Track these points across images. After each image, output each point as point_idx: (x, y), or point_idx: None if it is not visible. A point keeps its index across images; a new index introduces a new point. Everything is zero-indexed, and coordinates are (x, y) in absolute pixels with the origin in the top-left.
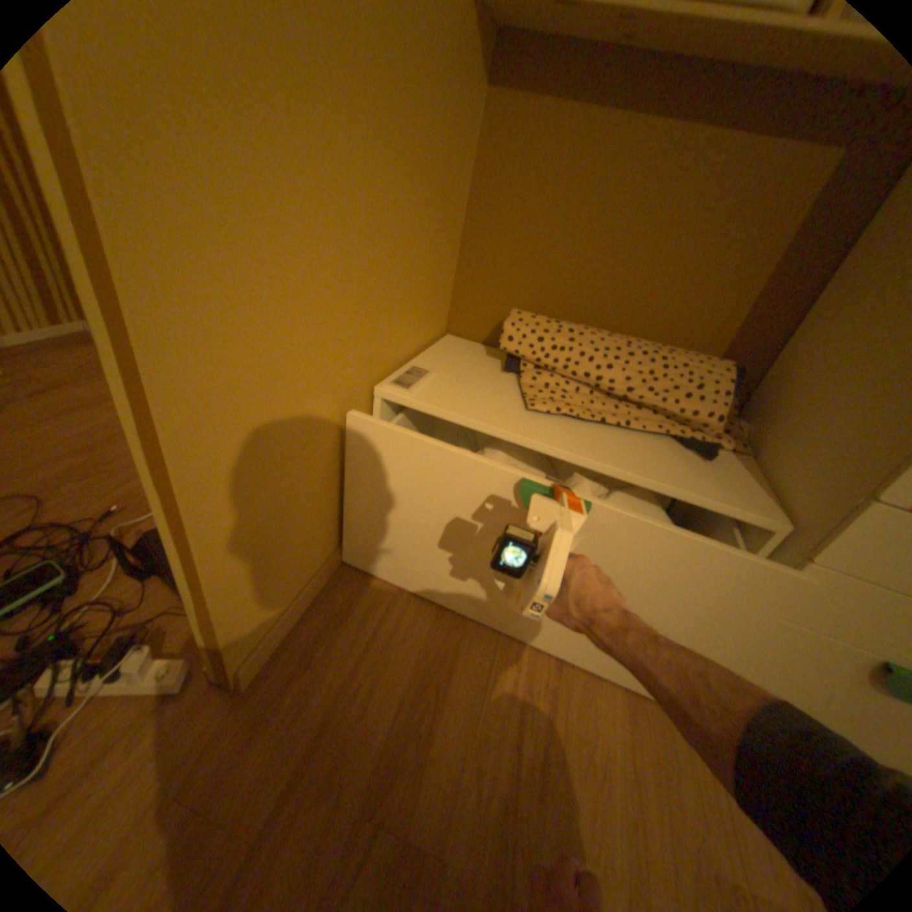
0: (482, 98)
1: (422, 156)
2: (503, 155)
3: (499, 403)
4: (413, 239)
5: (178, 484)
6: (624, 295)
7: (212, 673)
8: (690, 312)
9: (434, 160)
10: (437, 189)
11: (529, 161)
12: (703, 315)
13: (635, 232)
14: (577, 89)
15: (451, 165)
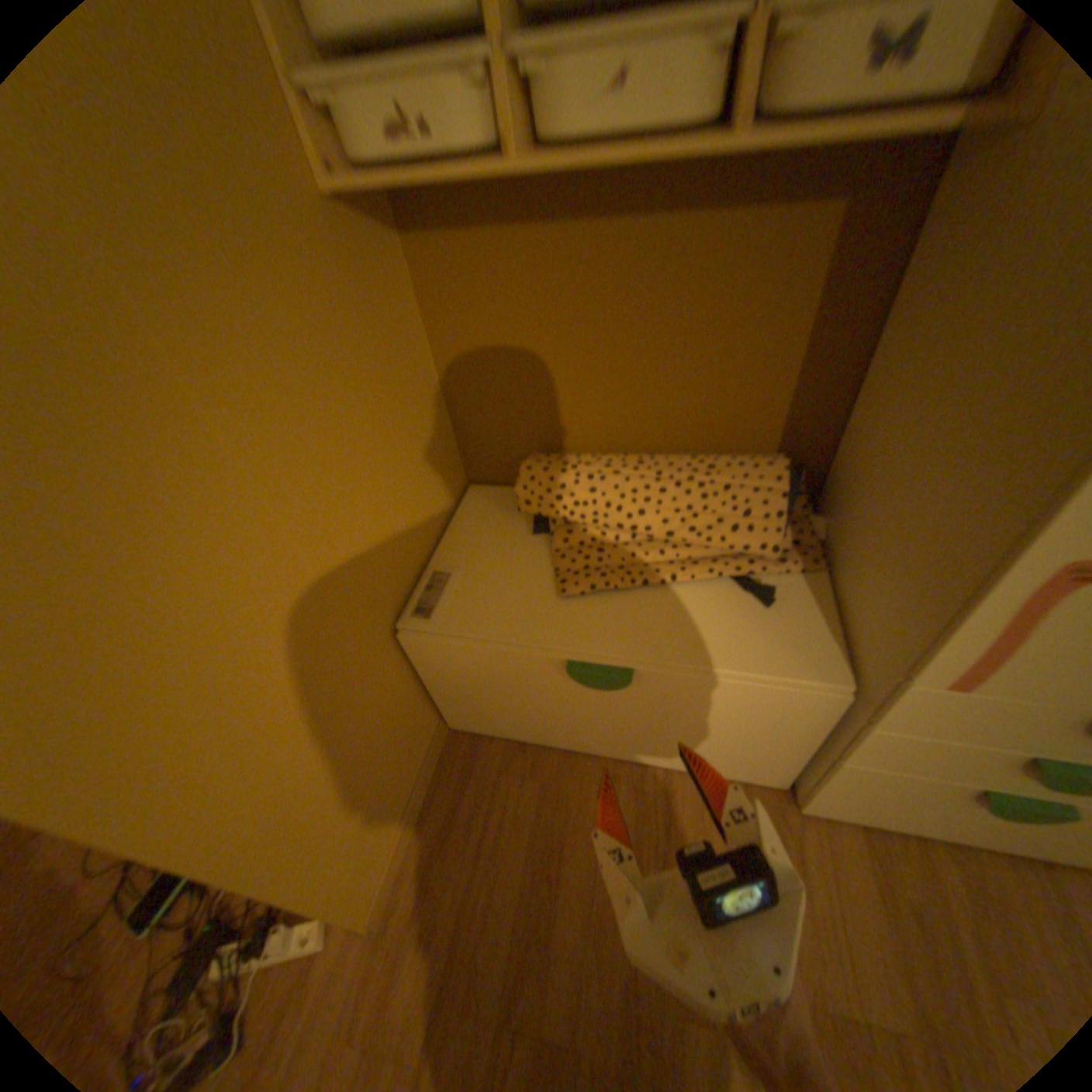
0: (396, 253)
1: (345, 403)
2: (448, 300)
3: (529, 597)
4: (375, 472)
5: (230, 879)
6: (642, 408)
7: (344, 927)
8: (725, 409)
9: (363, 385)
10: (382, 399)
11: (479, 299)
12: (740, 409)
13: (629, 343)
14: (498, 212)
15: (389, 359)
